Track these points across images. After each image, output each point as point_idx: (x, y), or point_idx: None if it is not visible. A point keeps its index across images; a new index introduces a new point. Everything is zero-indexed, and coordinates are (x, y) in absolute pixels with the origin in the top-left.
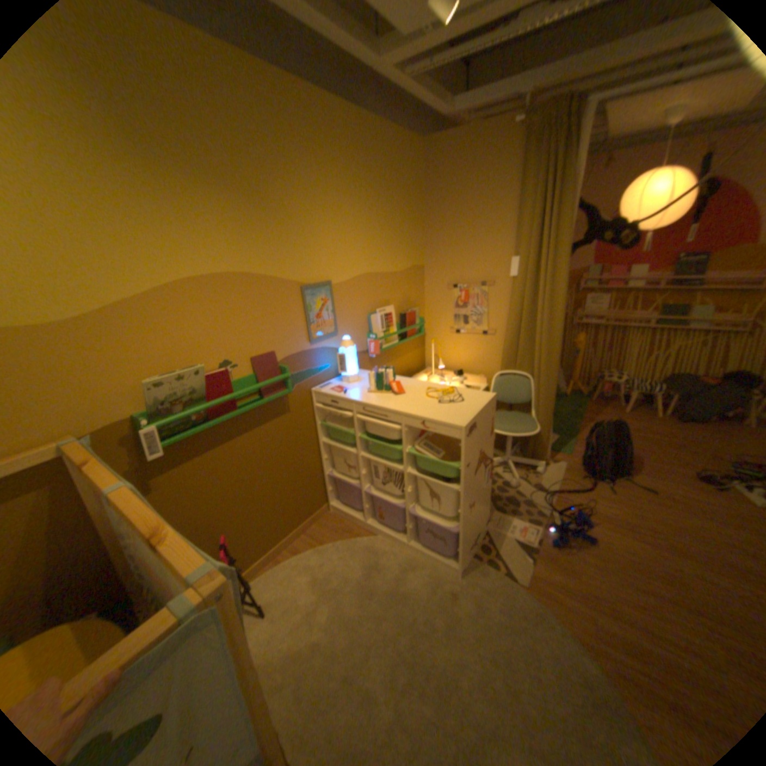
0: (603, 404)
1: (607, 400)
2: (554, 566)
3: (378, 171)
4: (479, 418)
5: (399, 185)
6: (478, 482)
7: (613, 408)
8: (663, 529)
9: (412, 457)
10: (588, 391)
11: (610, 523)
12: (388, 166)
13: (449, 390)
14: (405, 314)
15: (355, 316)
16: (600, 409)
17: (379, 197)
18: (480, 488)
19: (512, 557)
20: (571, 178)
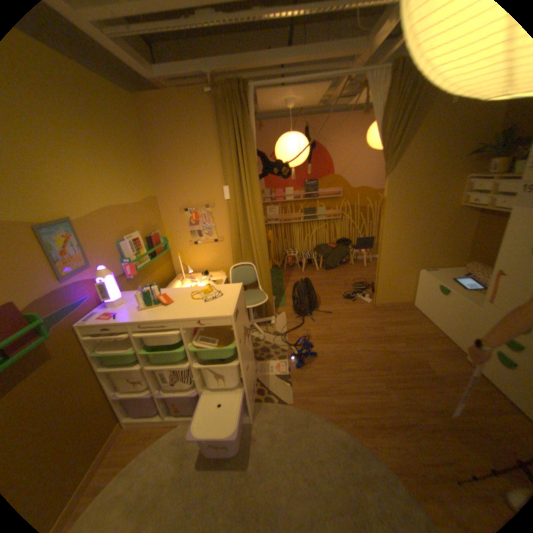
0: (290, 270)
1: (291, 267)
2: (302, 381)
3: (96, 116)
4: (239, 304)
5: (119, 130)
6: (246, 349)
7: (295, 271)
8: (340, 331)
9: (194, 351)
10: (280, 264)
11: (318, 339)
12: (105, 112)
13: (208, 289)
14: (151, 236)
15: (105, 245)
16: (289, 273)
17: (103, 139)
18: (248, 352)
19: (277, 388)
20: (250, 134)
